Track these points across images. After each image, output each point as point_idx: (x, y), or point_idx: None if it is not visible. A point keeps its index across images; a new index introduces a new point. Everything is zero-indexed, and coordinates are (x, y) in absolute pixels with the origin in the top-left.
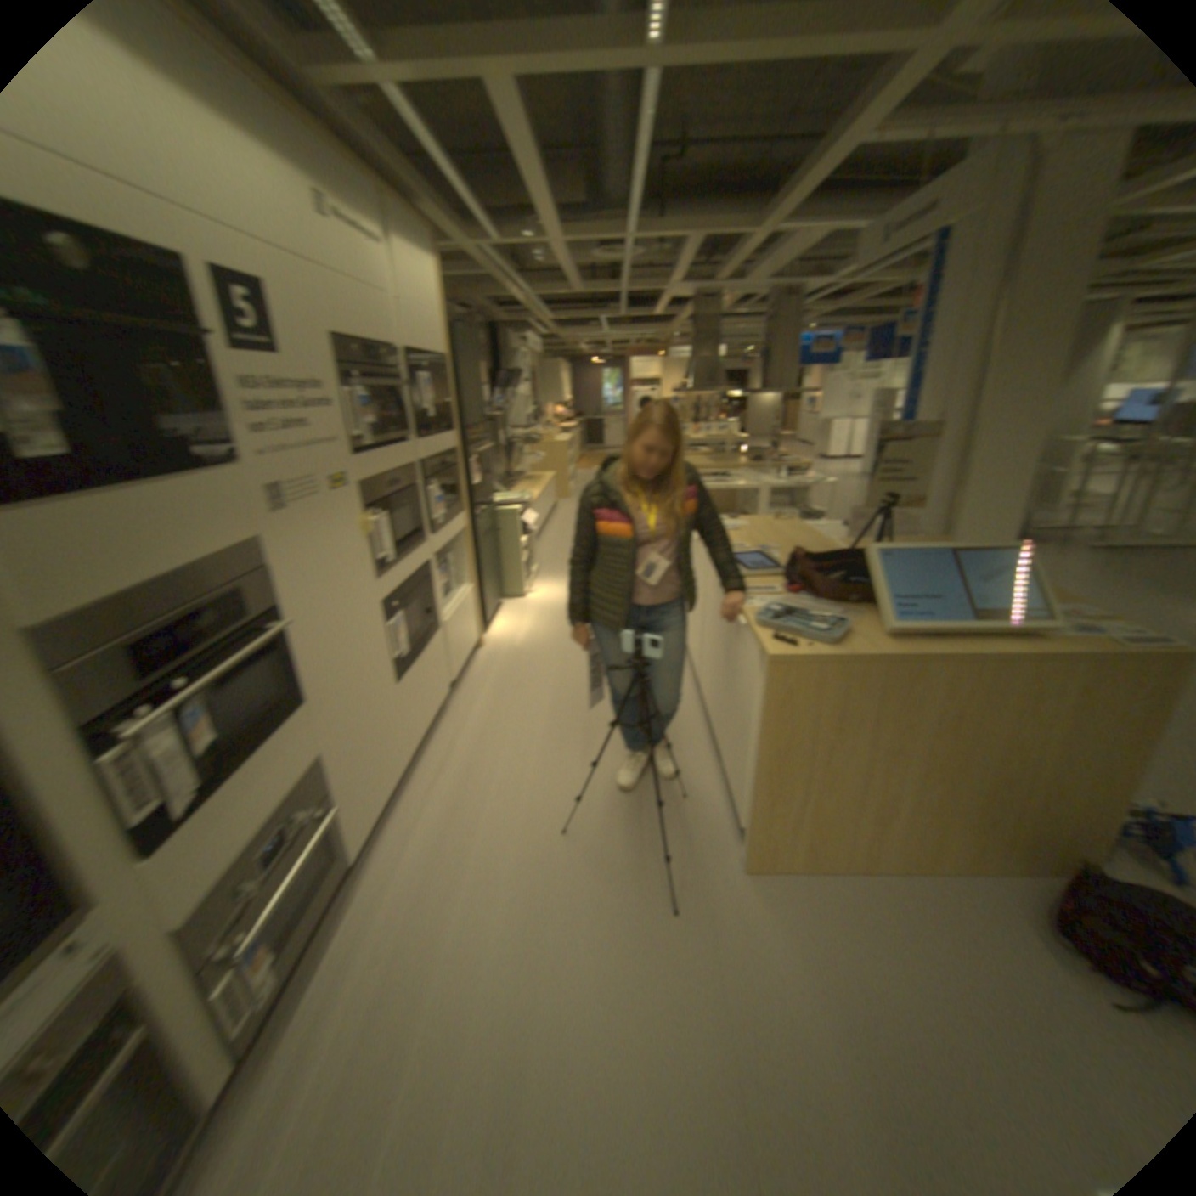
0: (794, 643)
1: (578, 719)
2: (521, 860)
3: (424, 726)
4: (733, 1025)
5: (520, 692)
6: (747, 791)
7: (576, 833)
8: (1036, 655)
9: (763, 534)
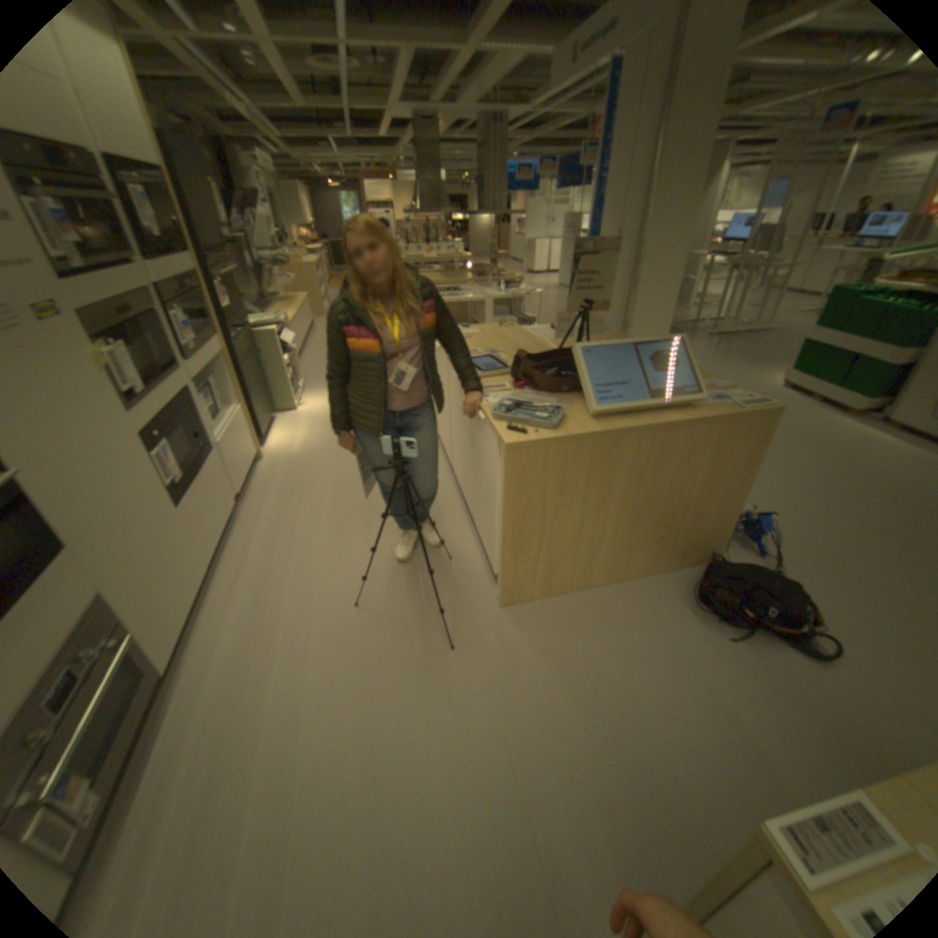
0: (522, 431)
1: (356, 510)
2: (320, 635)
3: (213, 539)
4: (500, 718)
5: (301, 494)
6: (495, 548)
7: (365, 603)
8: (689, 420)
9: (490, 340)
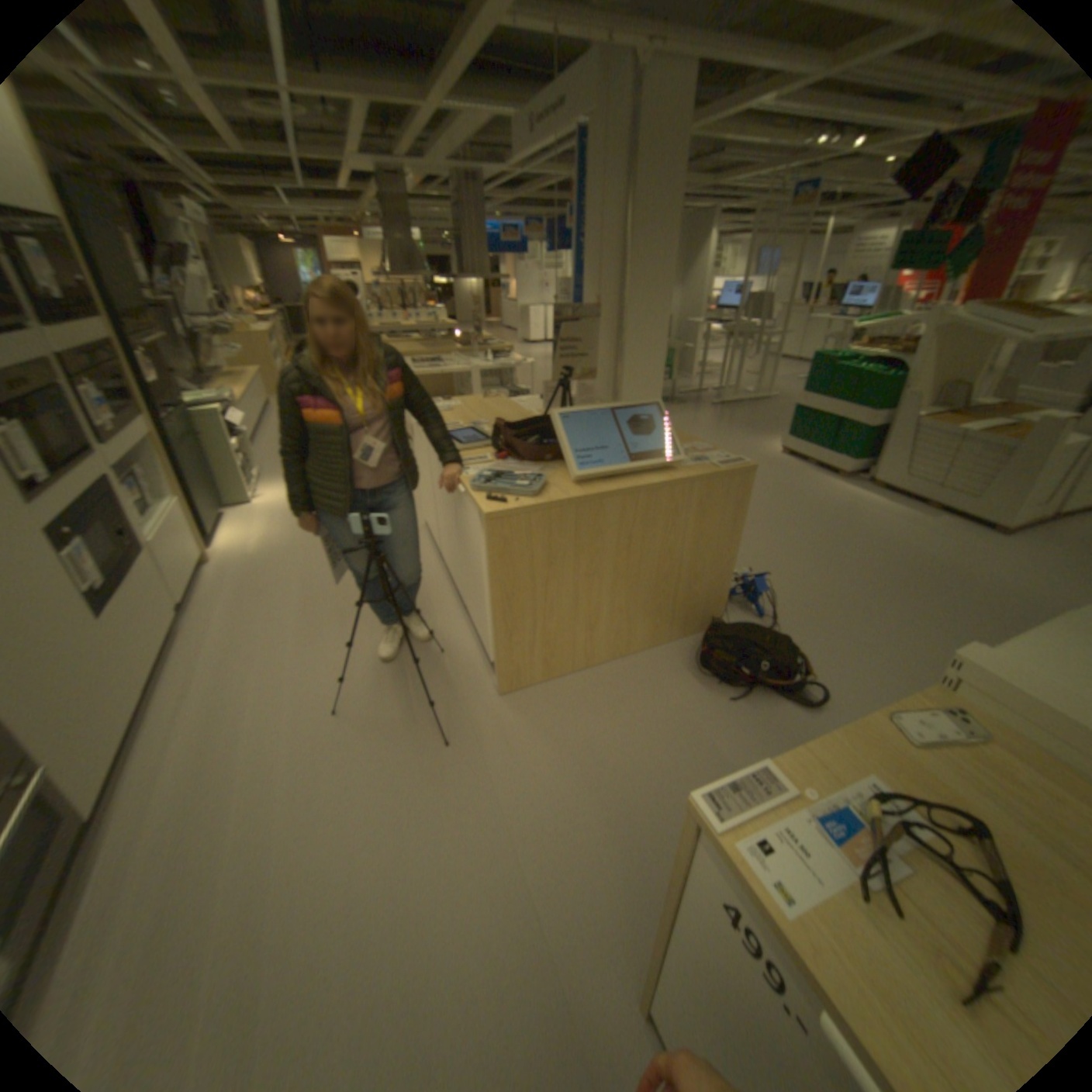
0: (504, 502)
1: (330, 611)
2: (292, 751)
3: (148, 657)
4: (501, 808)
5: (262, 599)
6: (488, 631)
7: (344, 710)
8: (669, 483)
9: (474, 413)
